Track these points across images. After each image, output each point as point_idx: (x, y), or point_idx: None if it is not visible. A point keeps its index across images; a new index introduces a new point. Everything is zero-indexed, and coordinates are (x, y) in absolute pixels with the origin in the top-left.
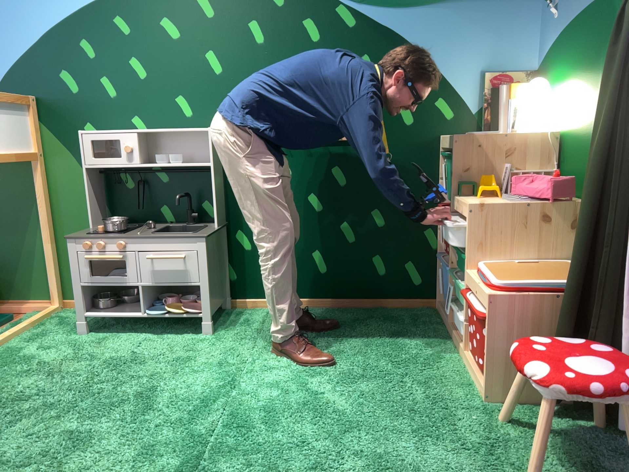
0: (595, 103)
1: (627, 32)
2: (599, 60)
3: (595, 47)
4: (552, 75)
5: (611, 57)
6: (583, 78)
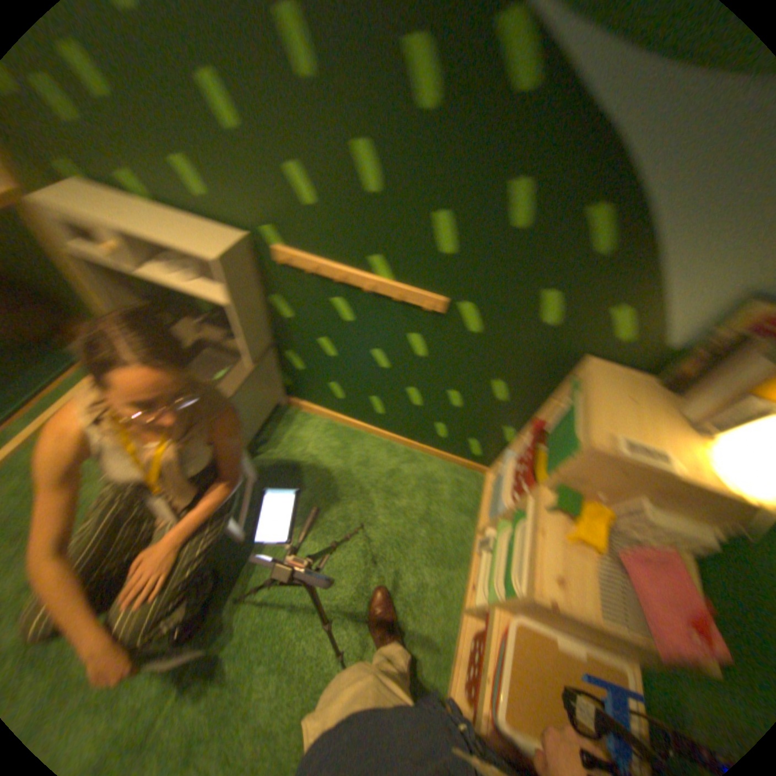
0: None
1: None
2: None
3: None
4: None
5: None
6: None
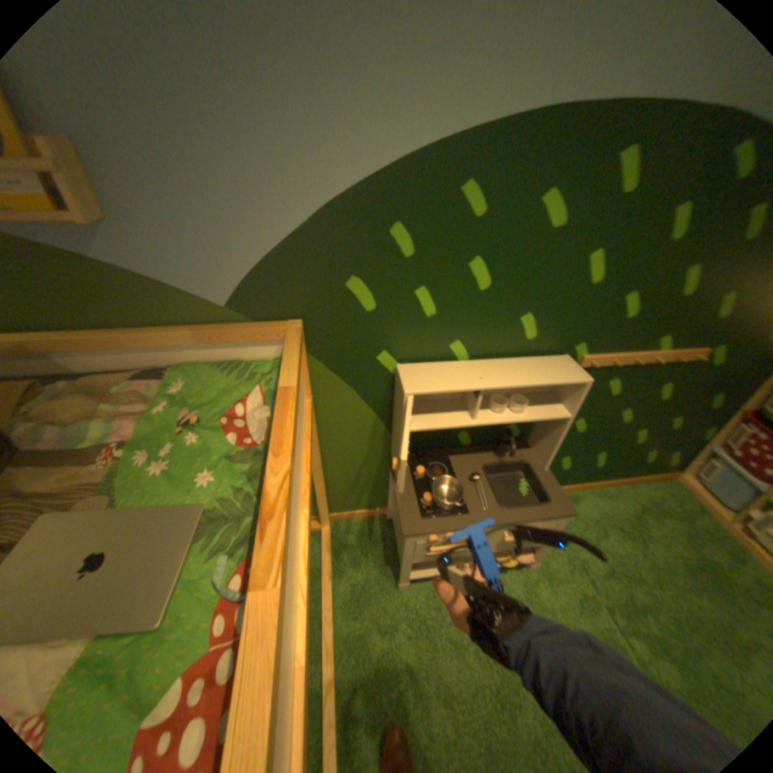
0: None
1: None
2: None
3: None
4: None
5: None
6: None
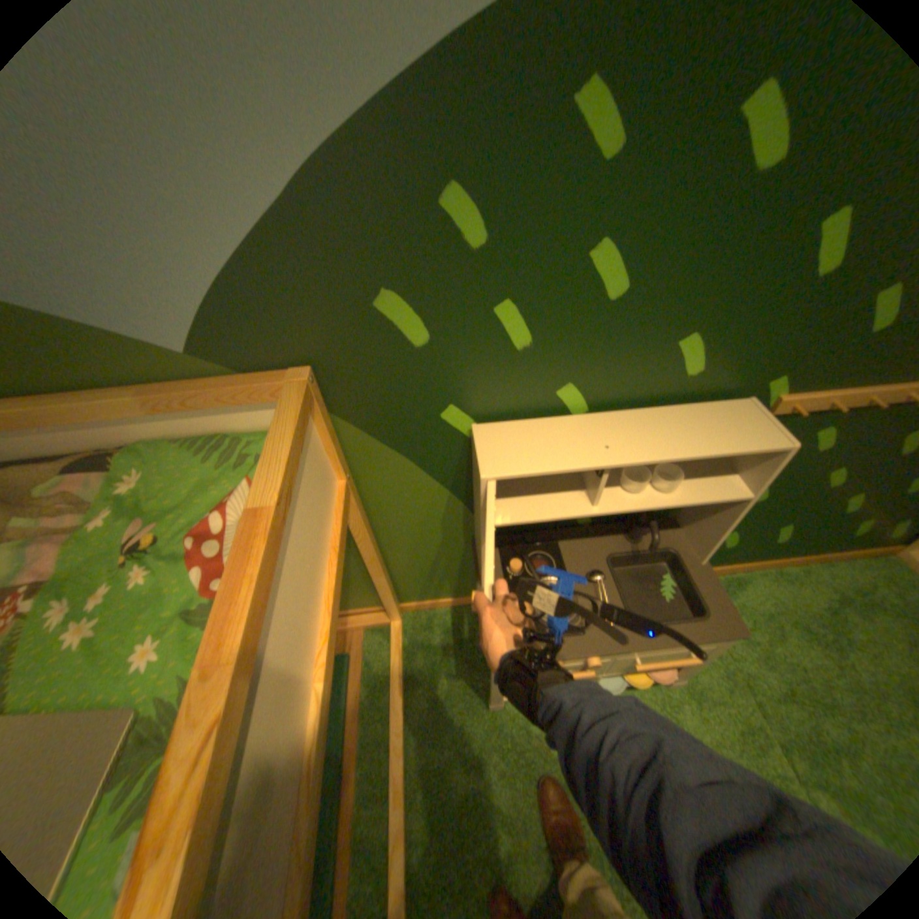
0: None
1: None
2: None
3: None
4: None
5: None
6: None
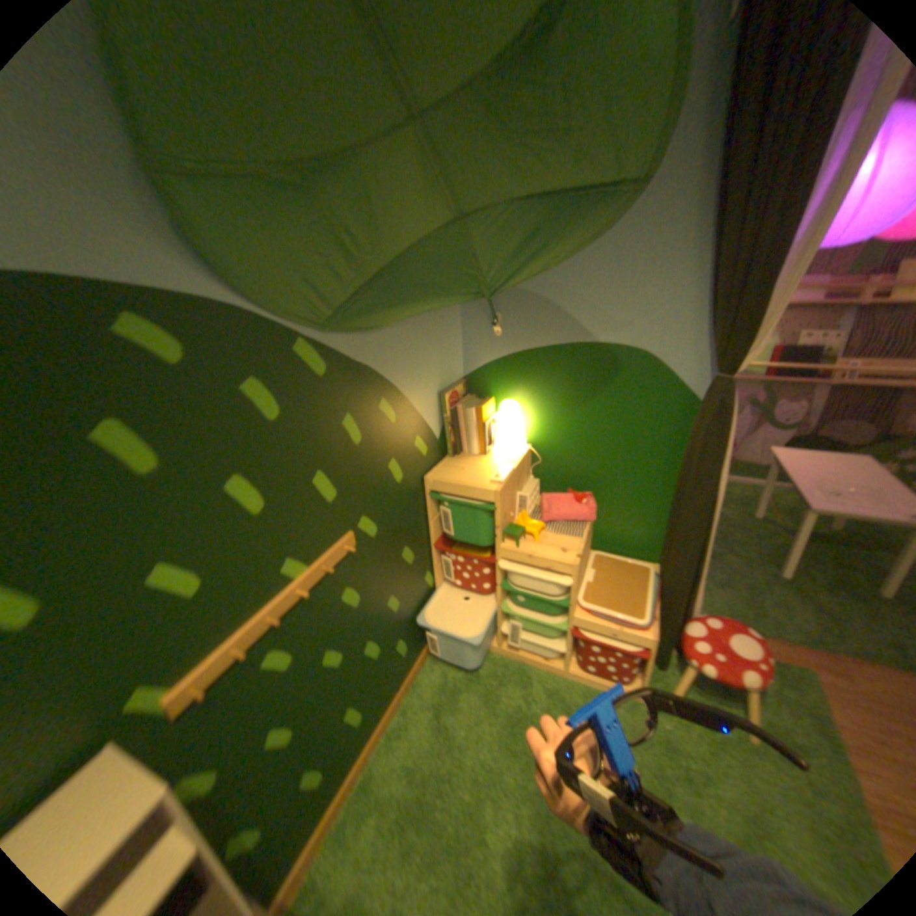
0: (588, 430)
1: (717, 416)
2: (592, 396)
3: (584, 383)
4: (502, 389)
5: (705, 433)
6: (565, 405)
